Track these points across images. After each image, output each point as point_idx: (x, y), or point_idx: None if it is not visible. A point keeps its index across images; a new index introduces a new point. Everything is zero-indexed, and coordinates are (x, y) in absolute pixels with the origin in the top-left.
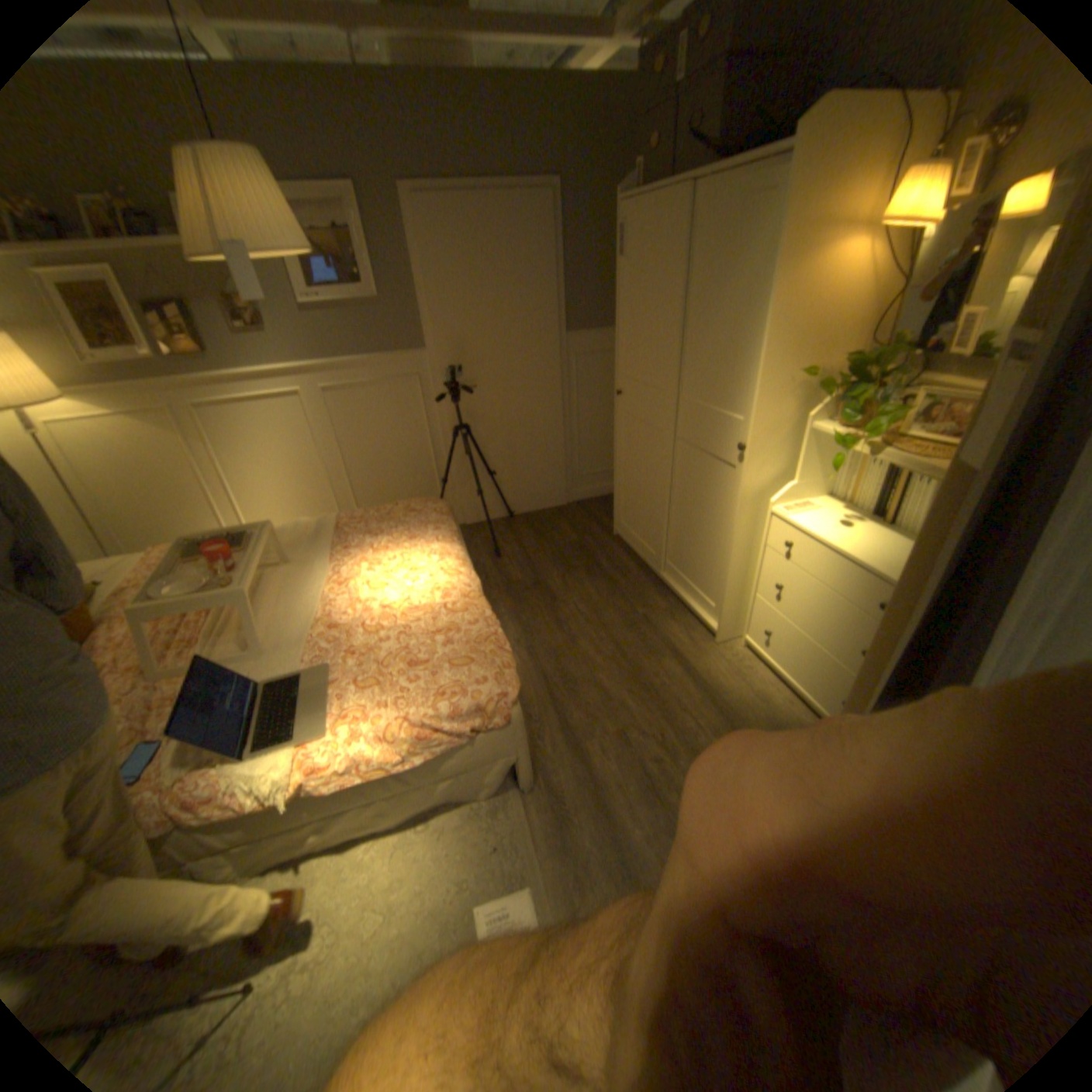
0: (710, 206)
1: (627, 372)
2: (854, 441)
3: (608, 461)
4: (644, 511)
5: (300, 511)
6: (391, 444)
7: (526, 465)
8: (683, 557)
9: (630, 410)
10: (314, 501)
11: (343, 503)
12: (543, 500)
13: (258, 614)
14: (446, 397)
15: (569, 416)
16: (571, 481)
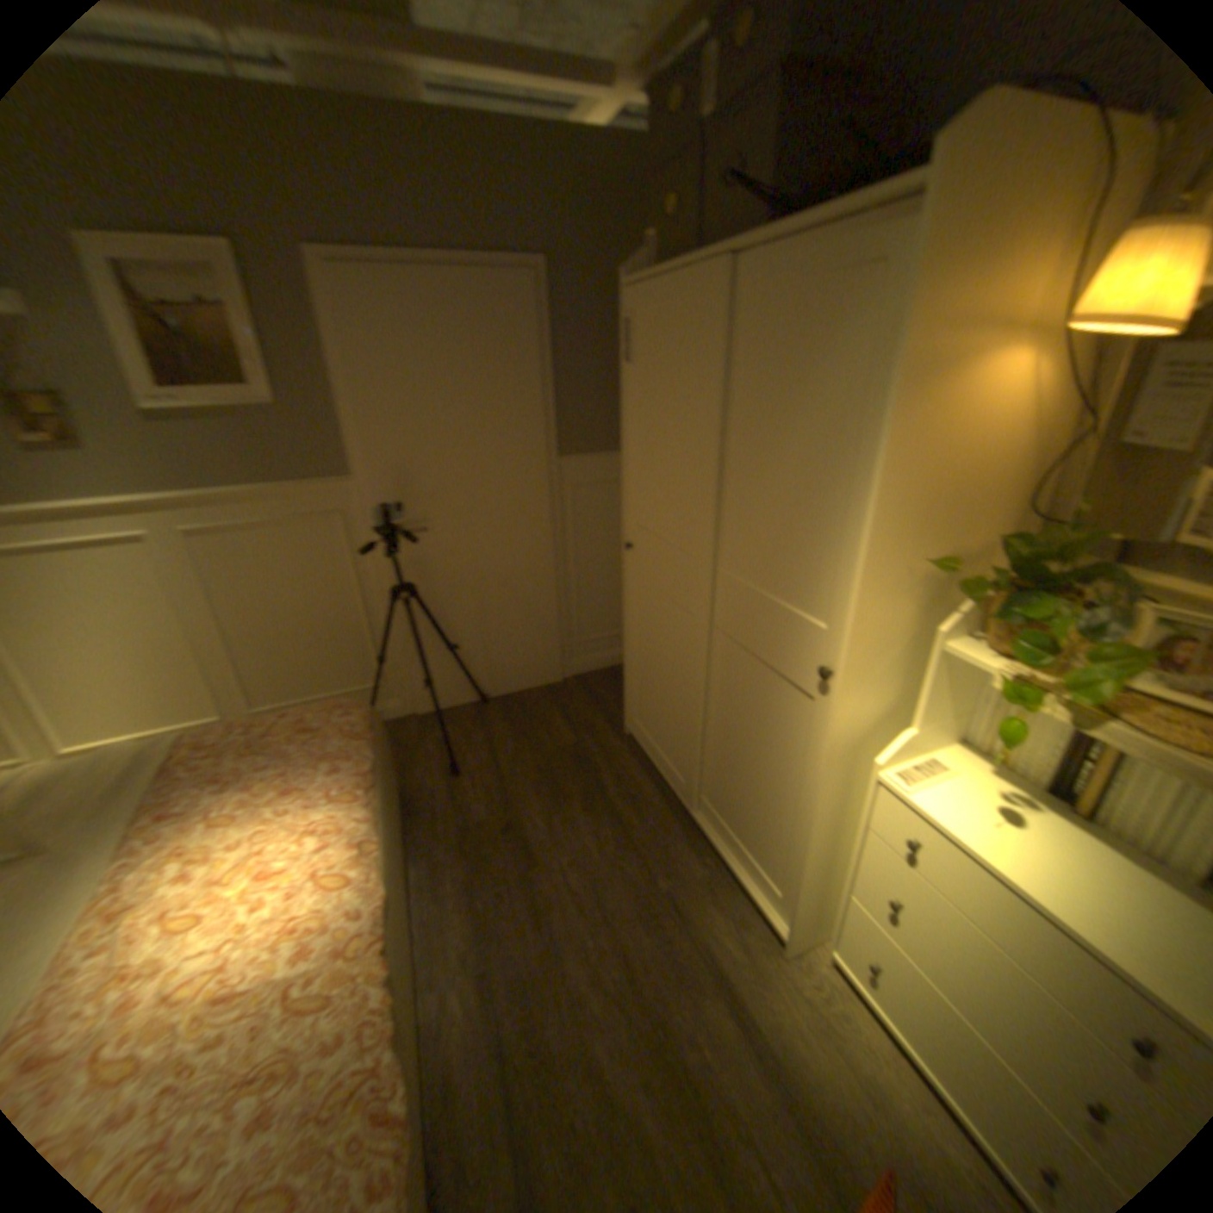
0: (751, 295)
1: (631, 520)
2: (1024, 698)
3: (611, 622)
4: (659, 715)
5: (133, 711)
6: (288, 608)
7: (496, 632)
8: (718, 799)
9: (636, 572)
10: (158, 695)
11: (208, 696)
12: (521, 676)
13: None
14: (374, 543)
15: (555, 566)
16: (561, 650)
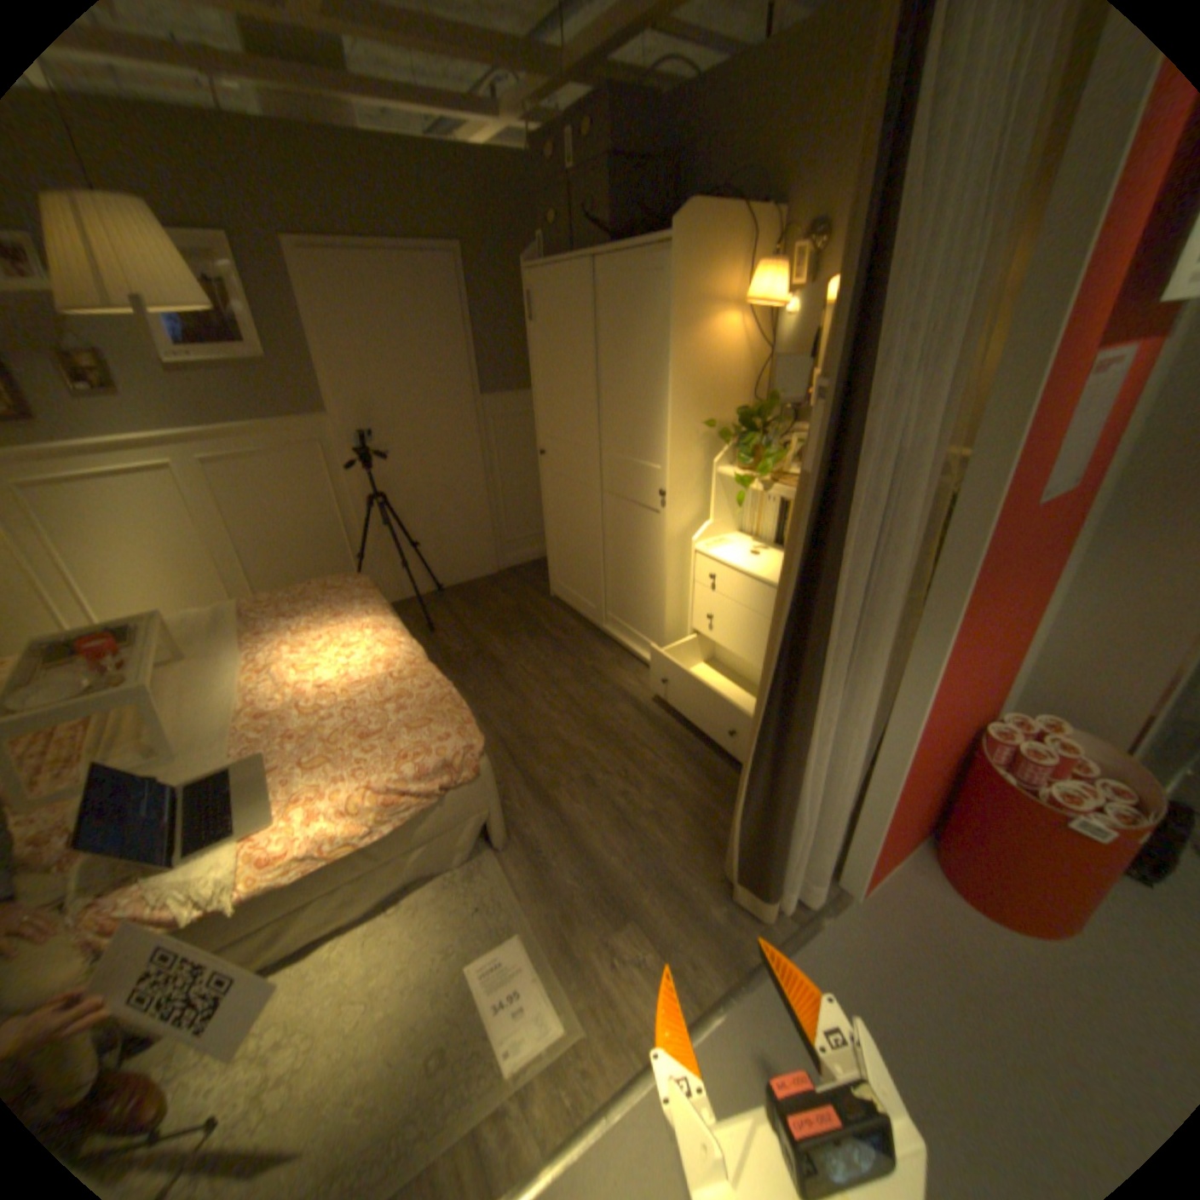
0: (605, 282)
1: (544, 433)
2: (746, 482)
3: (532, 525)
4: (576, 568)
5: (171, 607)
6: (287, 520)
7: (447, 534)
8: (618, 607)
9: (551, 471)
10: (190, 593)
11: (229, 593)
12: (468, 570)
13: (159, 713)
14: (350, 465)
15: (487, 481)
16: (497, 548)
